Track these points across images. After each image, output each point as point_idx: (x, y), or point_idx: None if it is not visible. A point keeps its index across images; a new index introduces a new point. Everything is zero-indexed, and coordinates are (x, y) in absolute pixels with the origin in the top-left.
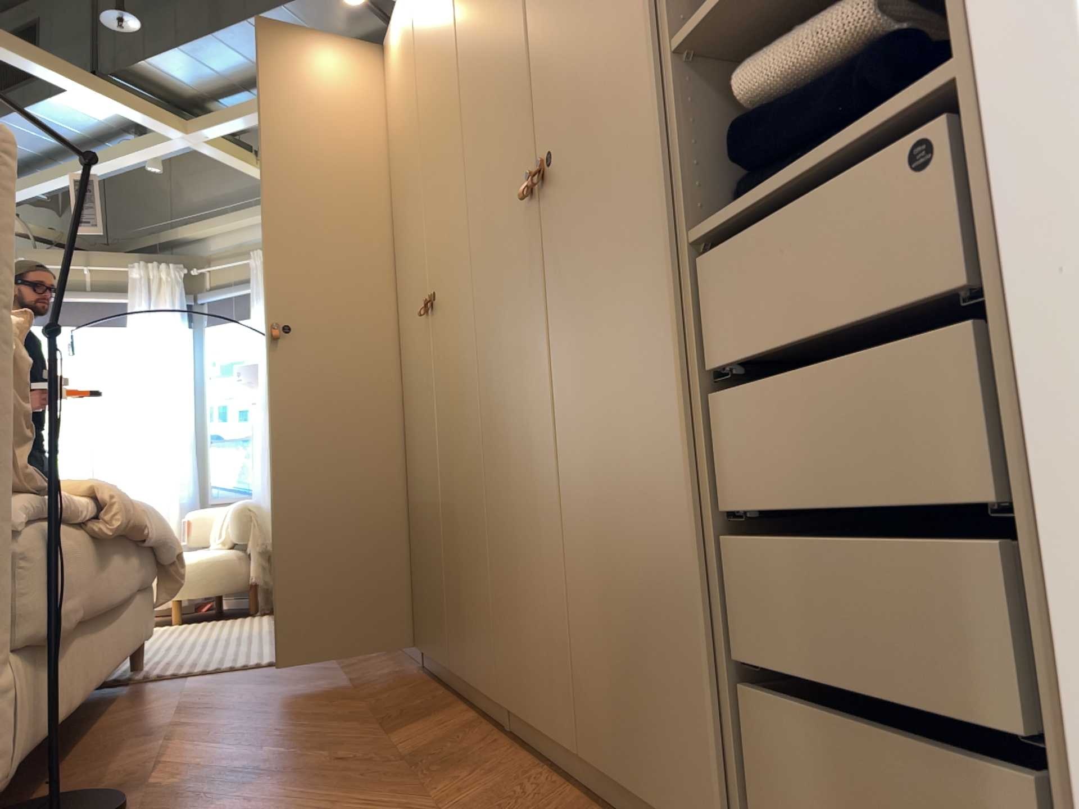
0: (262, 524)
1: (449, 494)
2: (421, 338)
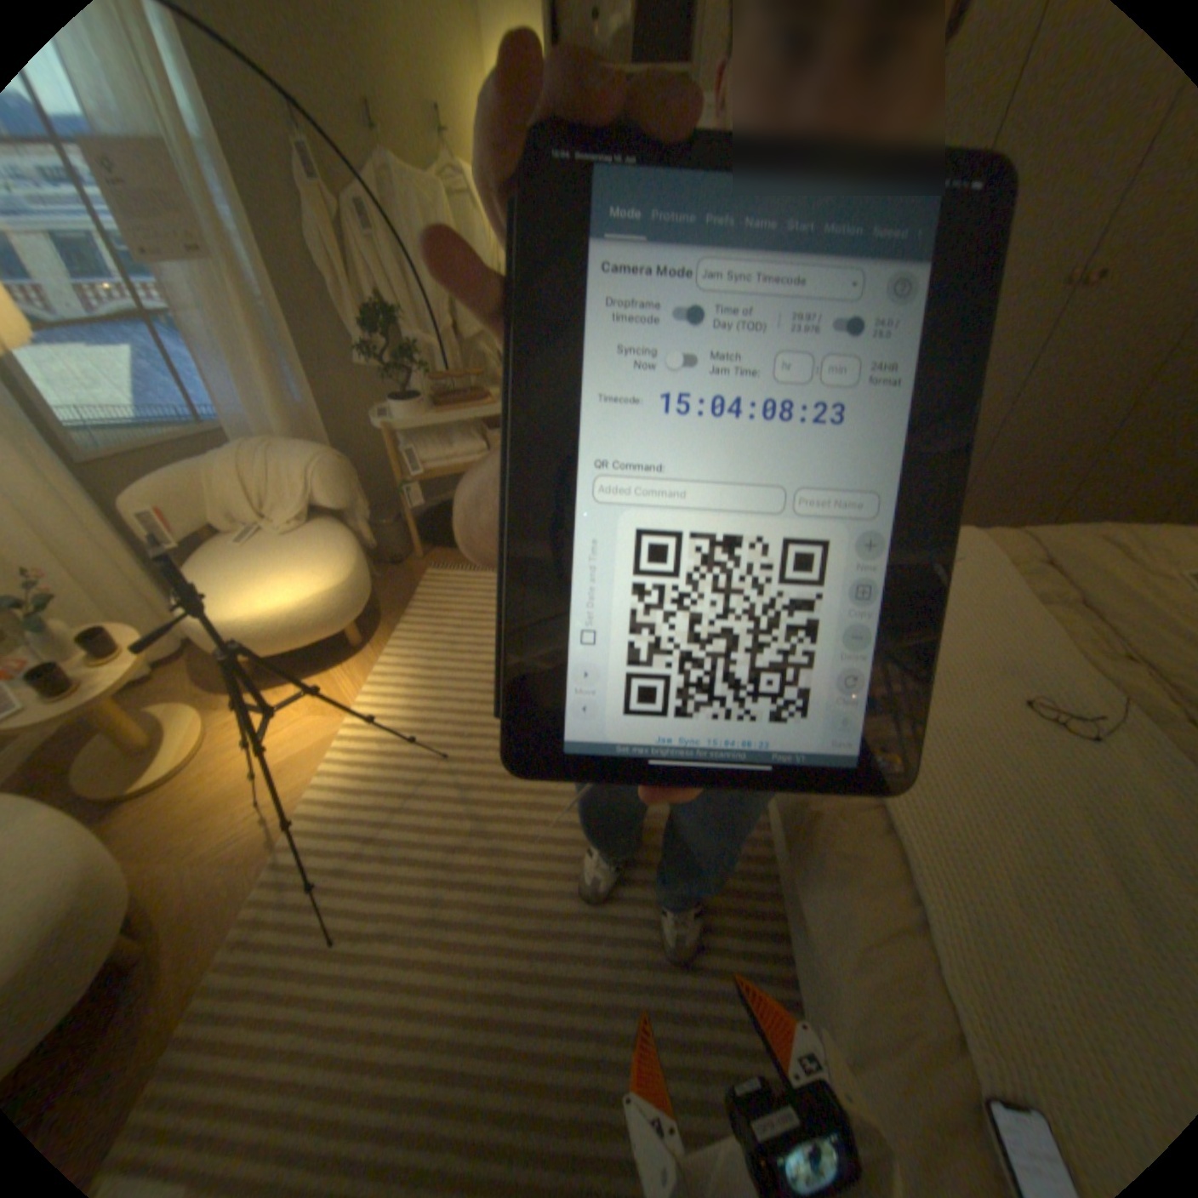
0: (351, 480)
1: (1012, 437)
2: (1019, 300)
